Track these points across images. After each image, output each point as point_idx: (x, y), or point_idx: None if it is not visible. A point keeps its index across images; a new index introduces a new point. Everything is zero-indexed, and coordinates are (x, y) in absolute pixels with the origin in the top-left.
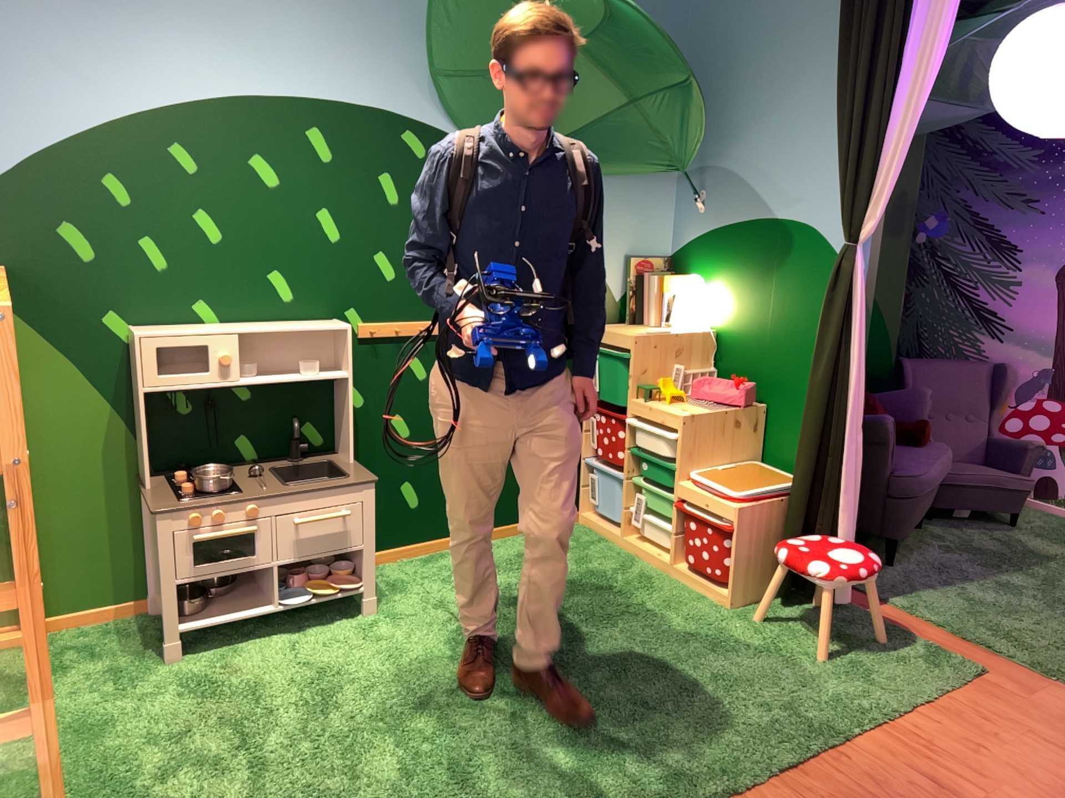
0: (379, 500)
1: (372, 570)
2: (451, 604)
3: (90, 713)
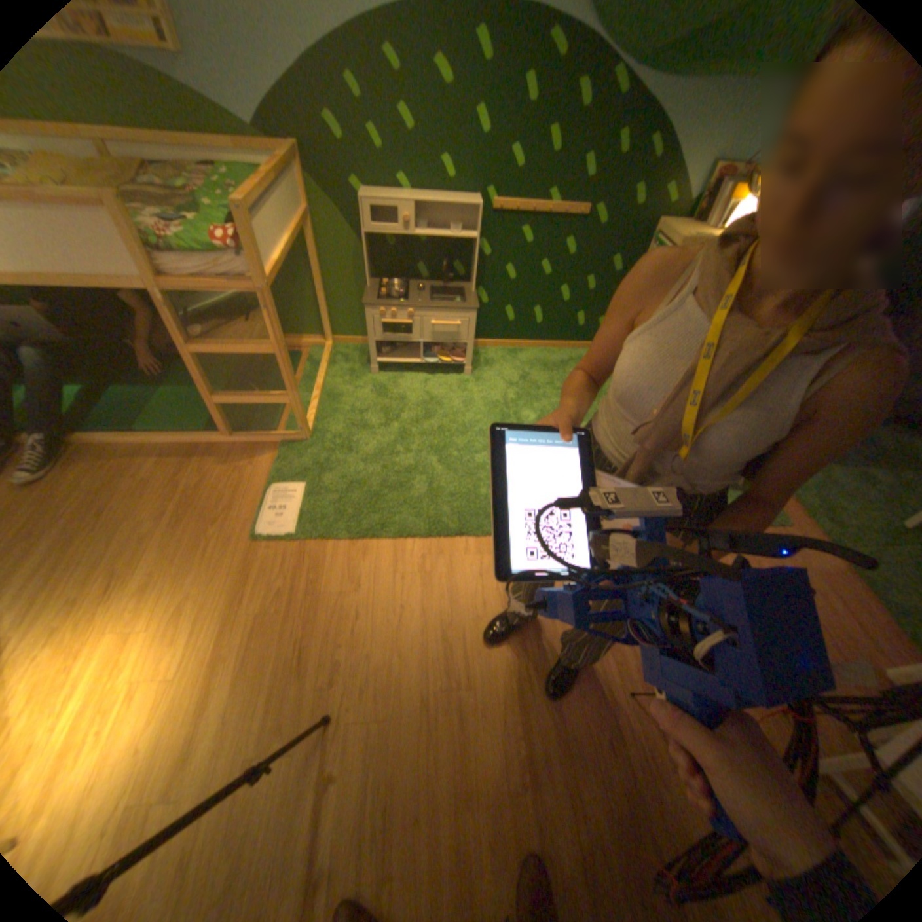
0: (490, 315)
1: (468, 357)
2: (506, 385)
3: (330, 392)
